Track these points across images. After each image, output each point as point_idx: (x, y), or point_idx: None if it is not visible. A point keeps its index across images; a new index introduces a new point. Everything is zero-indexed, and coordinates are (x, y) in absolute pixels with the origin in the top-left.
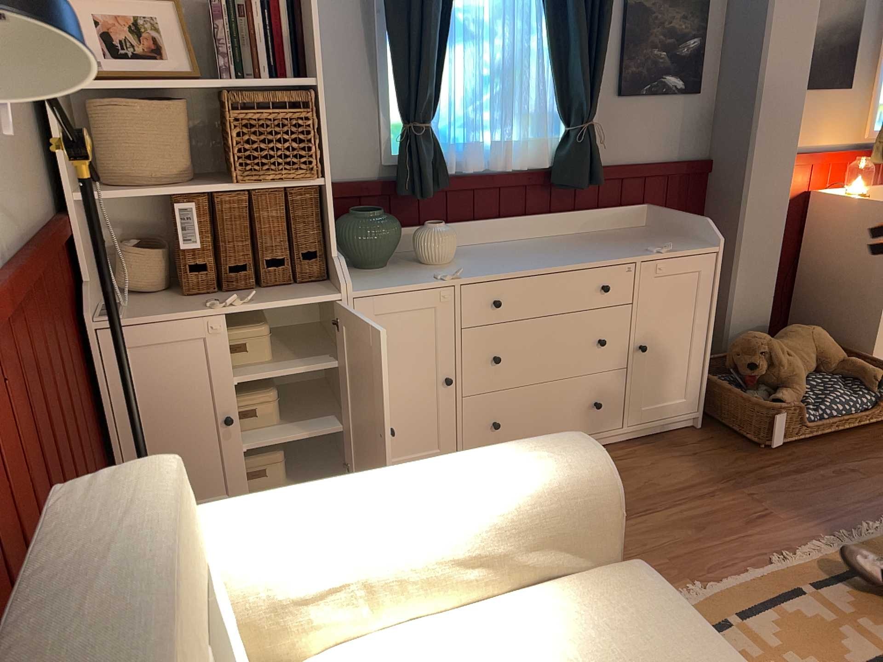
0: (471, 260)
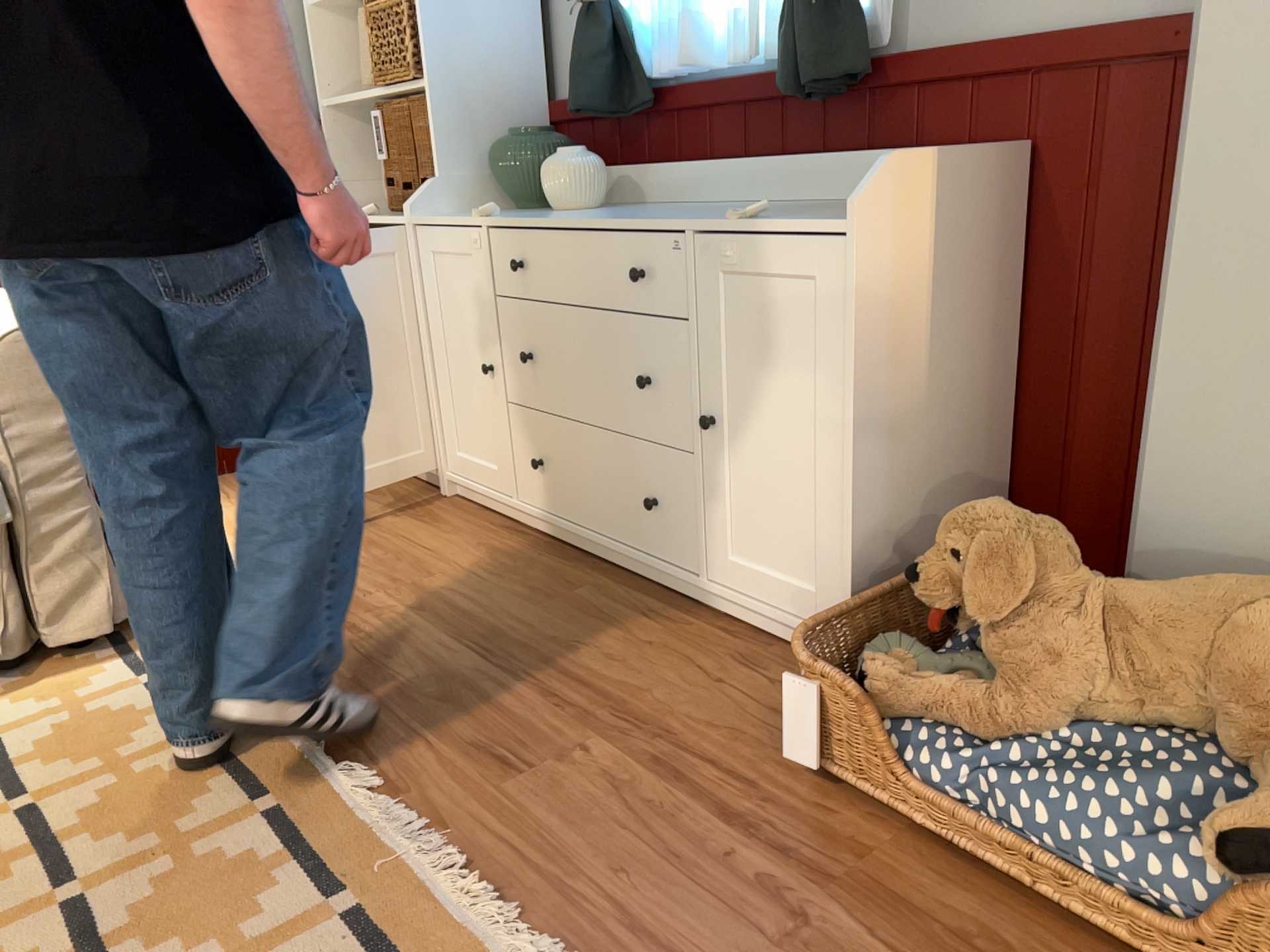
0: (591, 212)
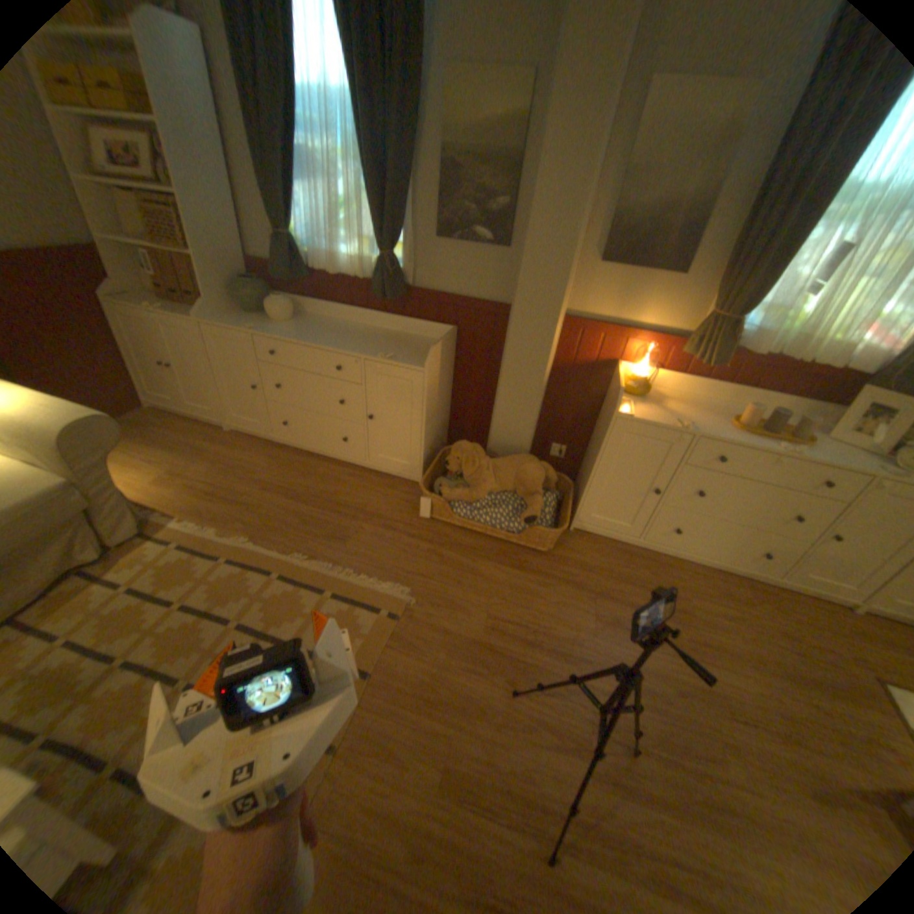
0: (294, 324)
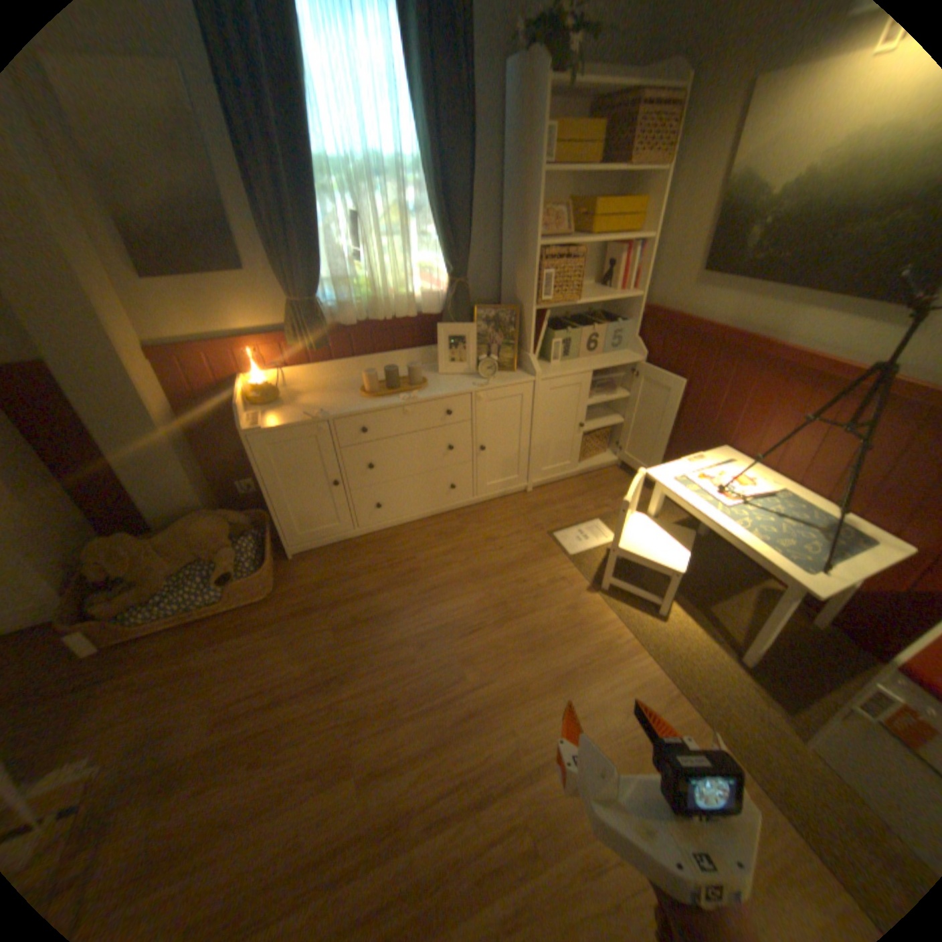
0: None
